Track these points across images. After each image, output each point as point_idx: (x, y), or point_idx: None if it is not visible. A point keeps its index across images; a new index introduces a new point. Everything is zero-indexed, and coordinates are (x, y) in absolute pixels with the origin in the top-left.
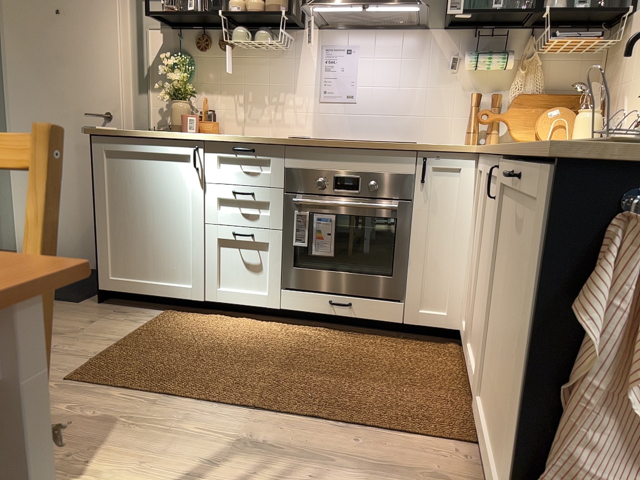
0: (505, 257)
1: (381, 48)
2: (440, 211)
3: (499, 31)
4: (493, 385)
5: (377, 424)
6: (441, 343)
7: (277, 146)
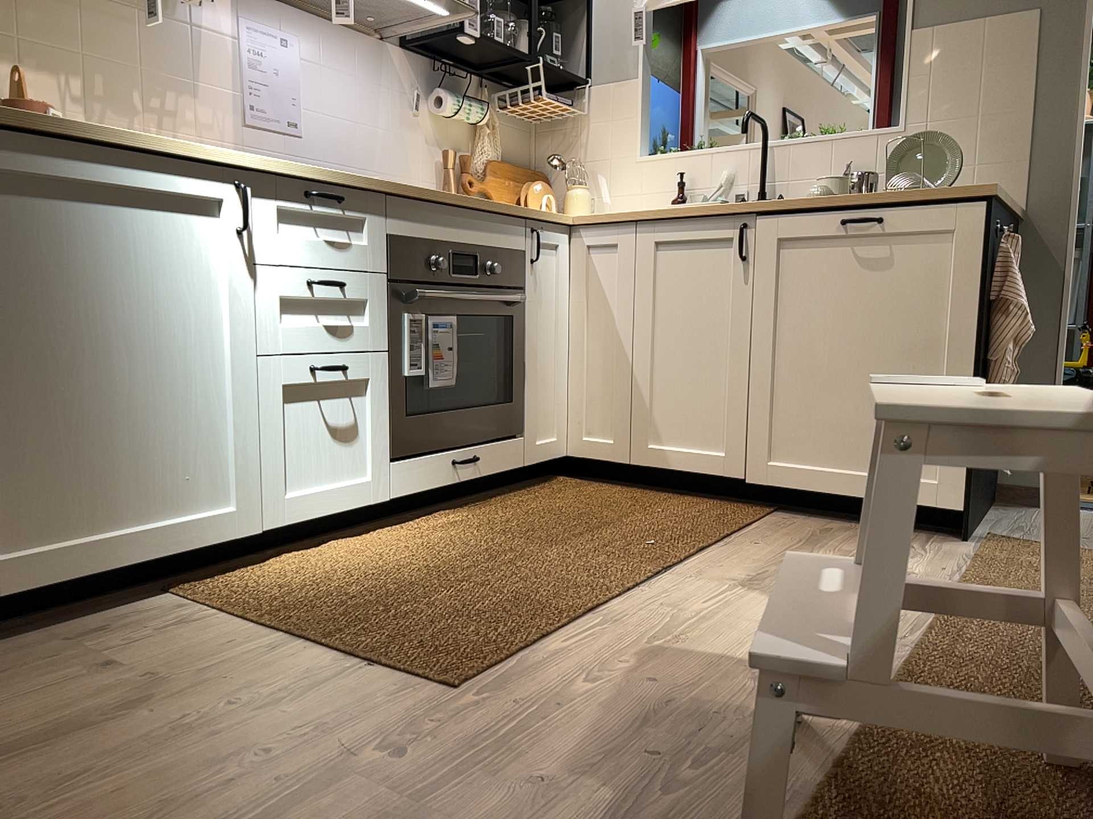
0: (819, 299)
1: (332, 51)
2: (545, 298)
3: (457, 68)
4: (831, 422)
5: (729, 529)
6: (548, 482)
7: (378, 194)
